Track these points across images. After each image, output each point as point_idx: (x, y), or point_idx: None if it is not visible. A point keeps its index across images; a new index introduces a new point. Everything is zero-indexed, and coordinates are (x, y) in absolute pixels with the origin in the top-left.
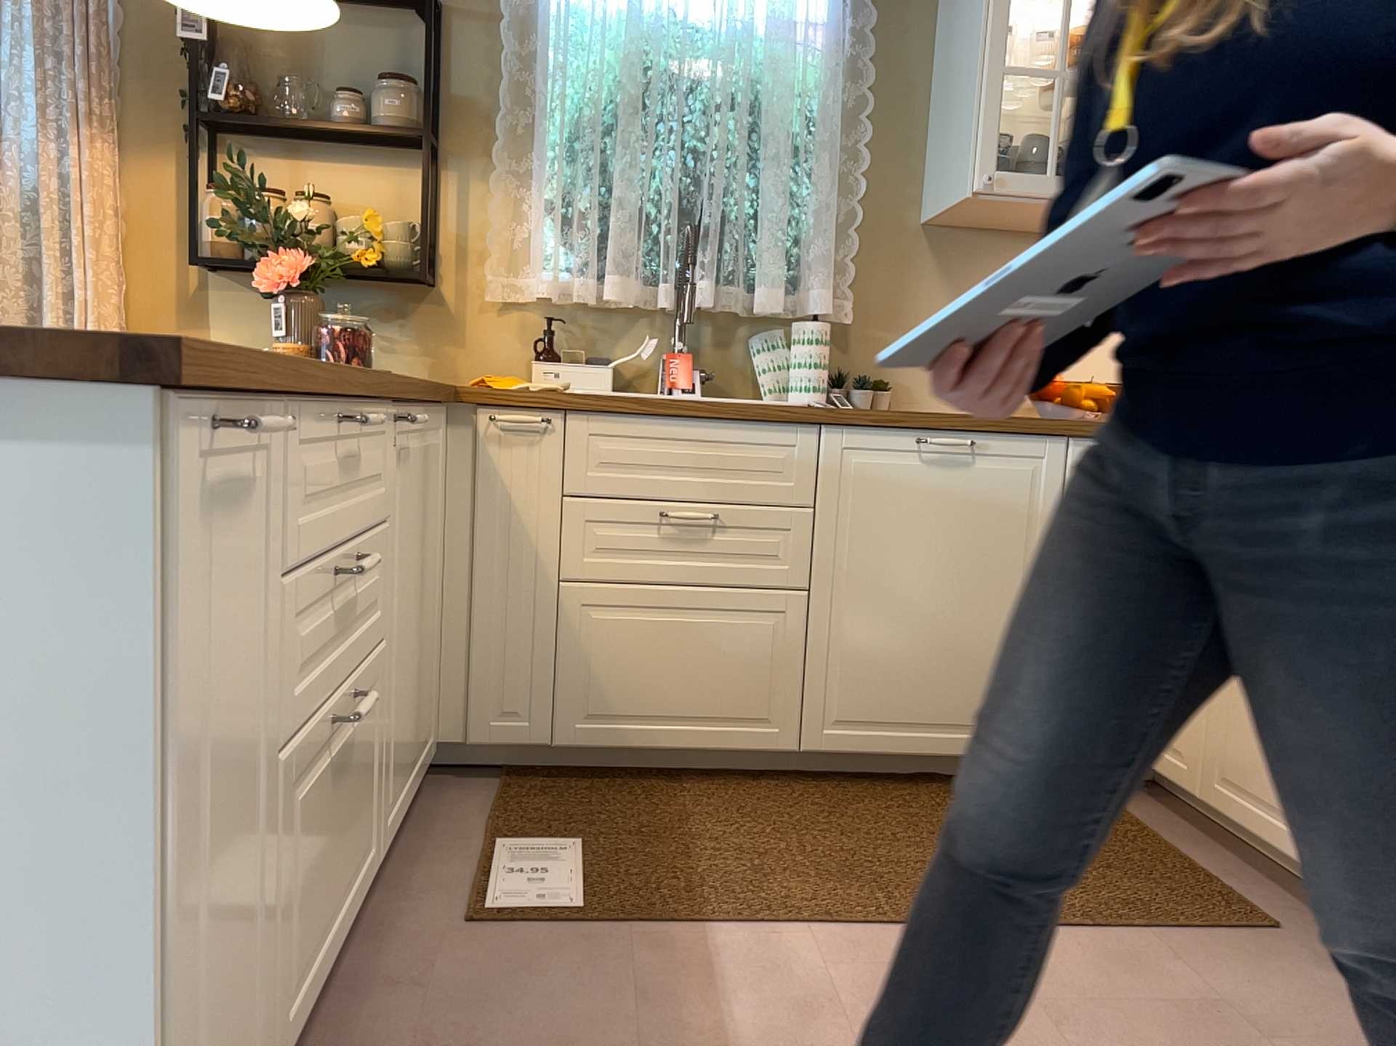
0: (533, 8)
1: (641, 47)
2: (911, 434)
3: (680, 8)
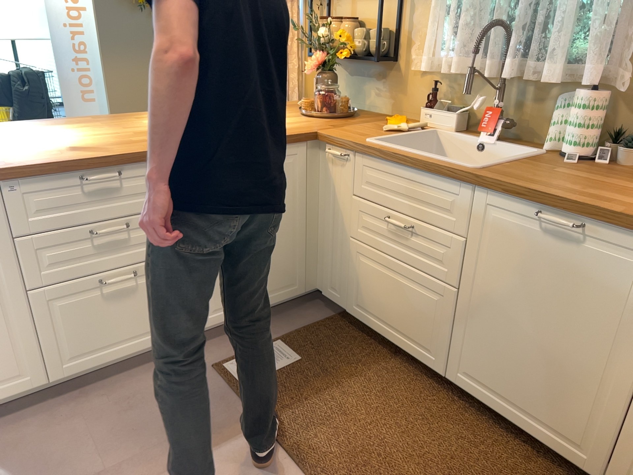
0: None
1: None
2: (533, 206)
3: None
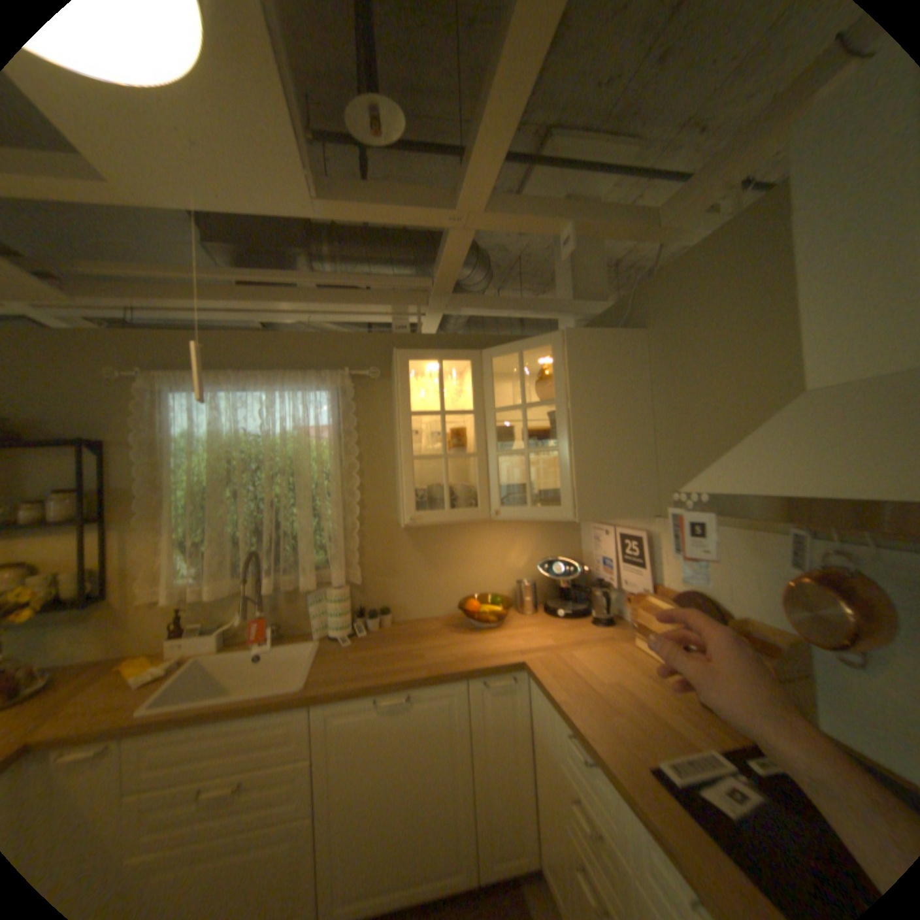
0: (157, 435)
1: (222, 451)
2: (368, 698)
3: (246, 426)
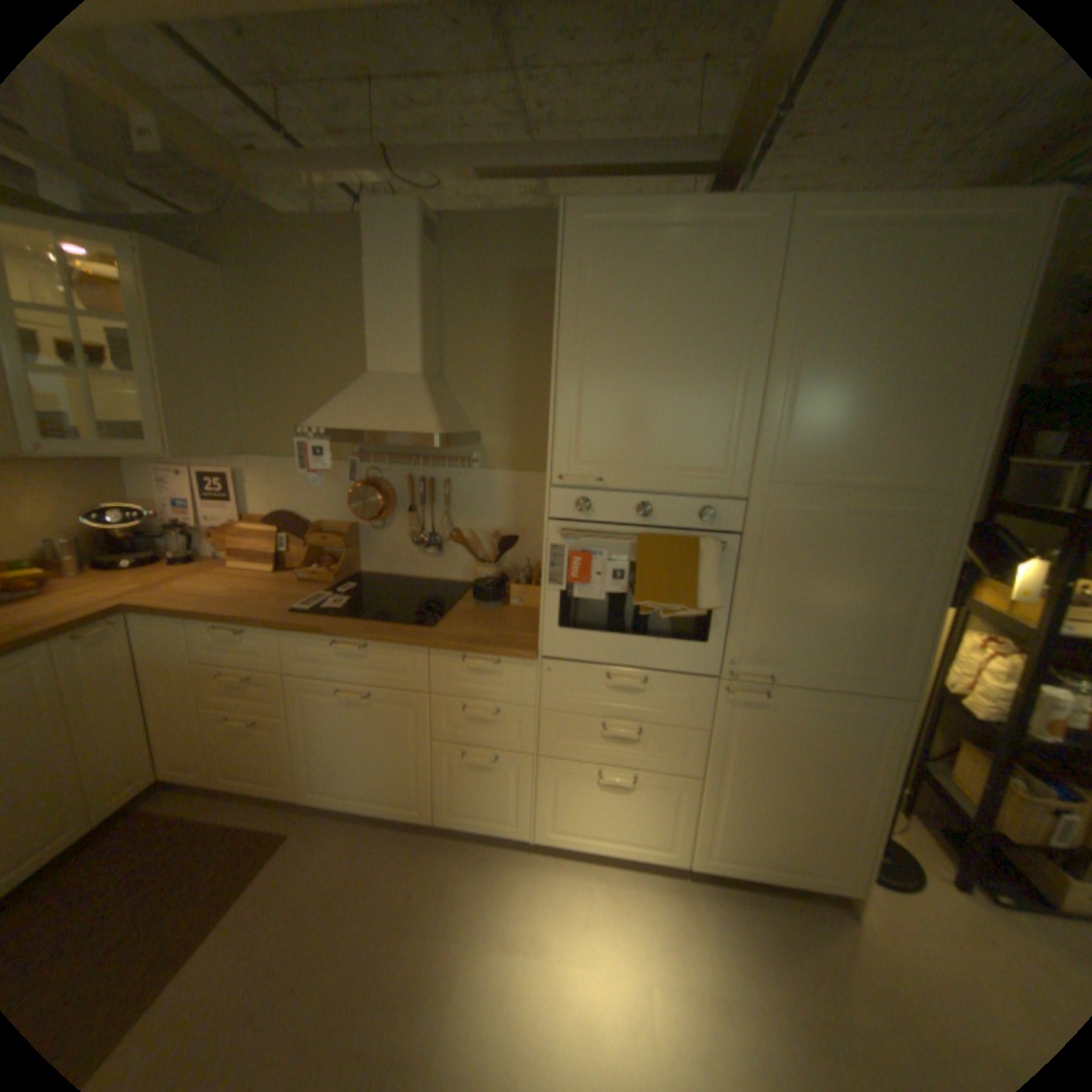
0: None
1: None
2: None
3: None
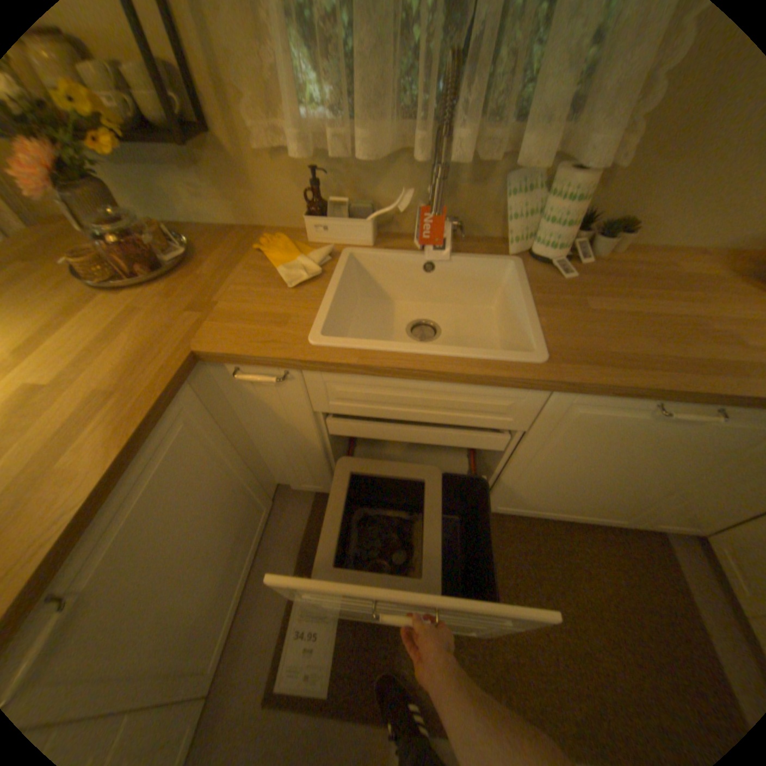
0: None
1: None
2: (655, 400)
3: None
